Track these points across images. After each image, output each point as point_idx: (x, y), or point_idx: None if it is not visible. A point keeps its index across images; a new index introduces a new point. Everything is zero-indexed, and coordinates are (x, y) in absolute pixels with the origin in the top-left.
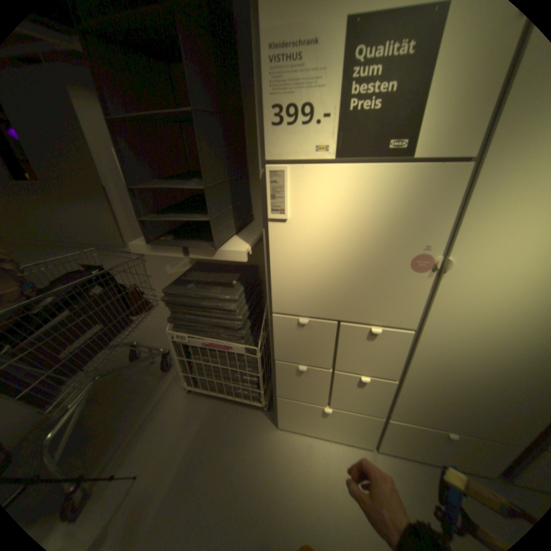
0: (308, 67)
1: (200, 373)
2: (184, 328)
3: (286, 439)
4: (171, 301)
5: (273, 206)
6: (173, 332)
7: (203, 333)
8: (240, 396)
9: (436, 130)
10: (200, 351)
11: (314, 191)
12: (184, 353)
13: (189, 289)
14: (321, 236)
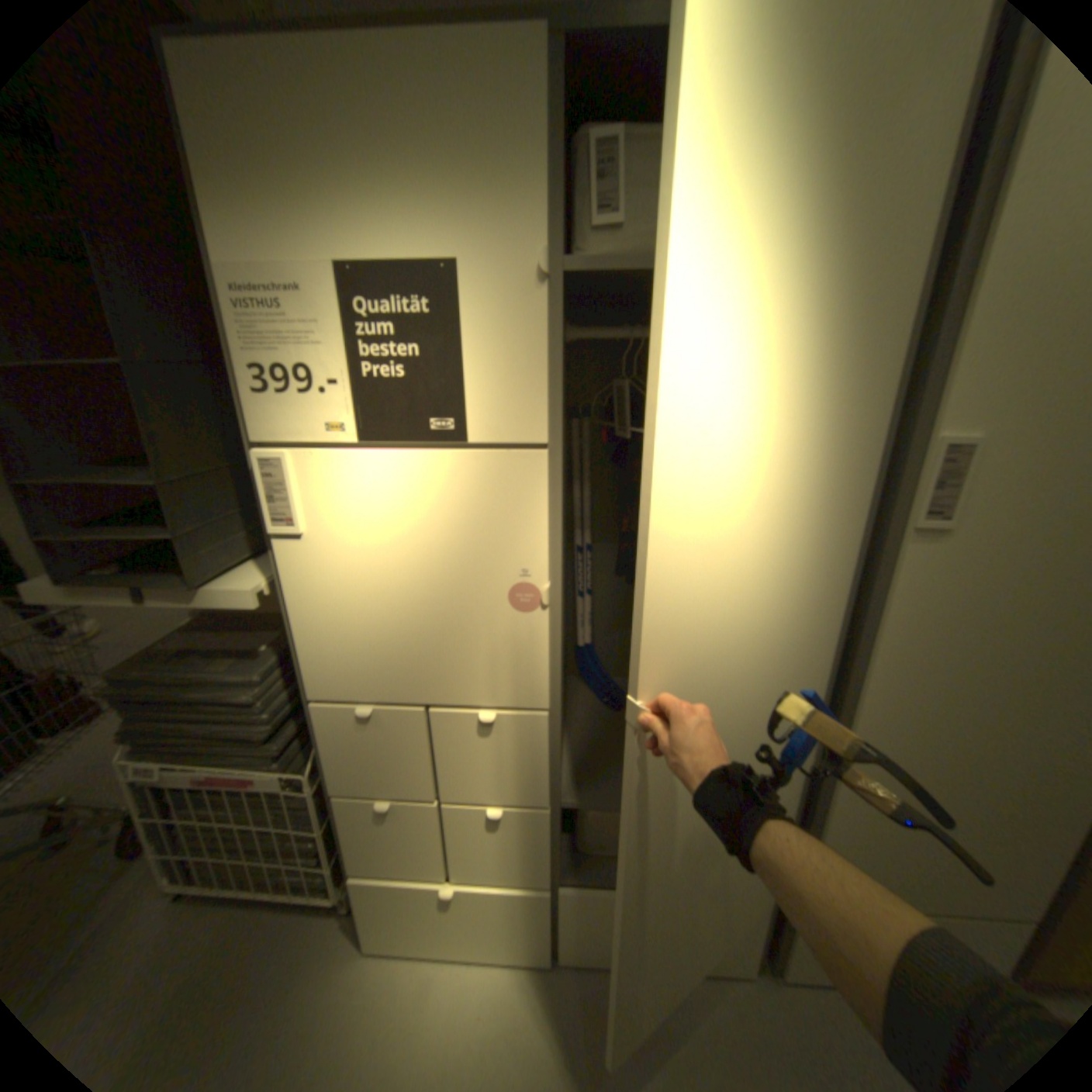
0: (292, 320)
1: (193, 848)
2: (152, 751)
3: (377, 971)
4: (118, 696)
5: (273, 514)
6: (128, 762)
7: (192, 758)
8: (282, 890)
9: (485, 409)
10: (189, 798)
11: (335, 489)
12: (154, 808)
13: (160, 668)
14: (361, 560)
